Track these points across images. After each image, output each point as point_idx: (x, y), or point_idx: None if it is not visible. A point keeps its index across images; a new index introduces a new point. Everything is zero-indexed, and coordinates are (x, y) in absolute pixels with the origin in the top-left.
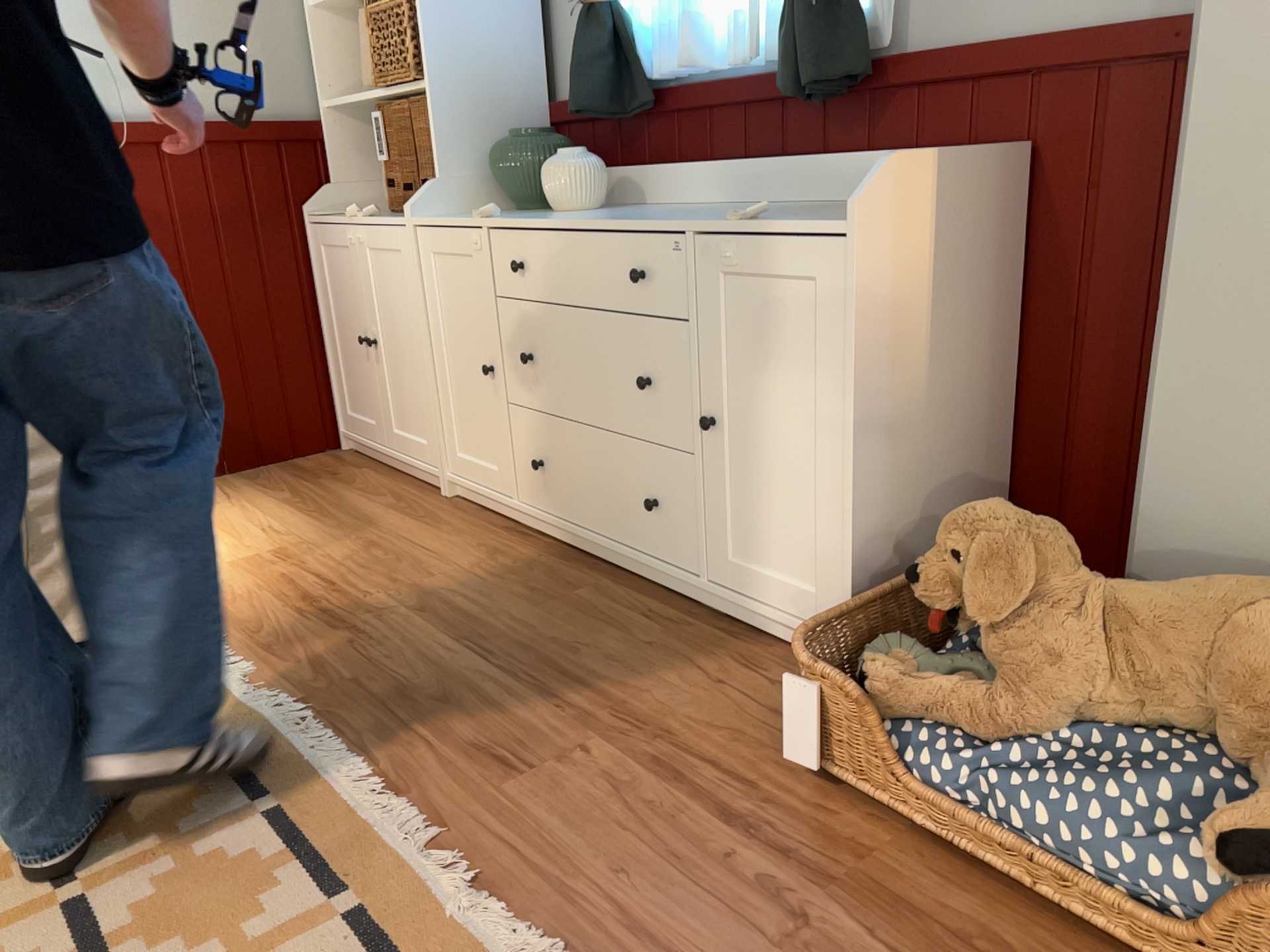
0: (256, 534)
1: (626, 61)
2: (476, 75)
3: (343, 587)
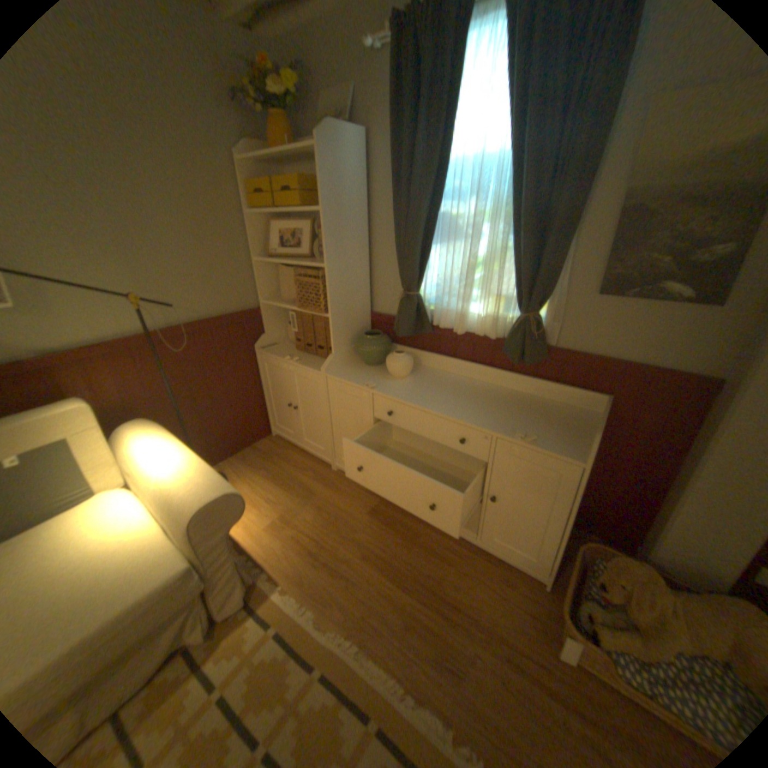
0: (263, 504)
1: (419, 312)
2: (348, 307)
3: (322, 544)
